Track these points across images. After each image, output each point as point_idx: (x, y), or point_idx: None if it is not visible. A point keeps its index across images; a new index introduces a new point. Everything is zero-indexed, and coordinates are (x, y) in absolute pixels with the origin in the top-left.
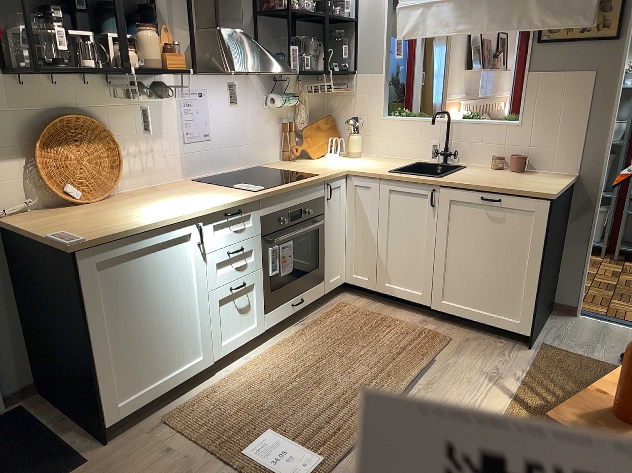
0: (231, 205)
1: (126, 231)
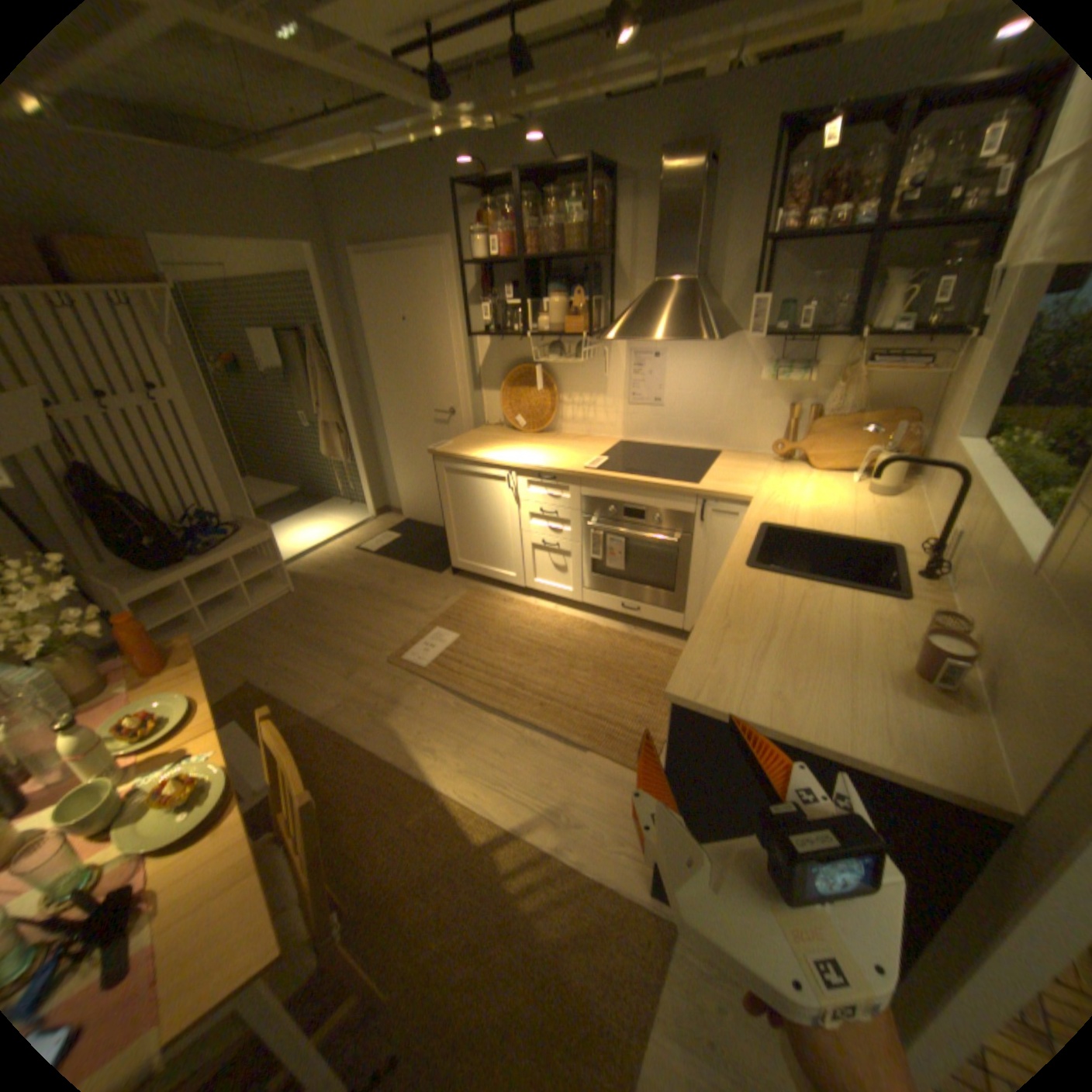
0: (541, 470)
1: (457, 455)
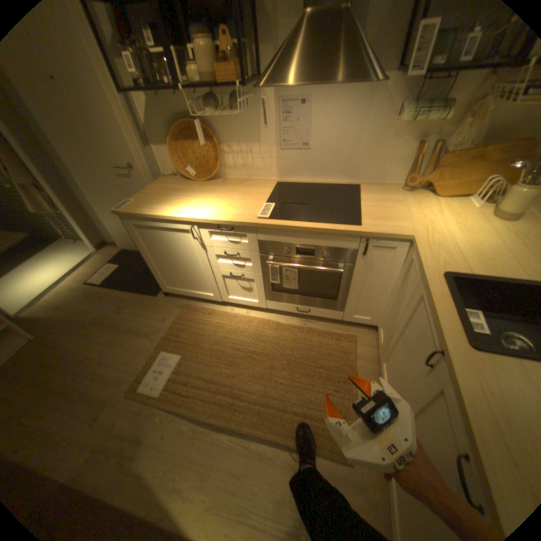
0: (221, 222)
1: (141, 213)
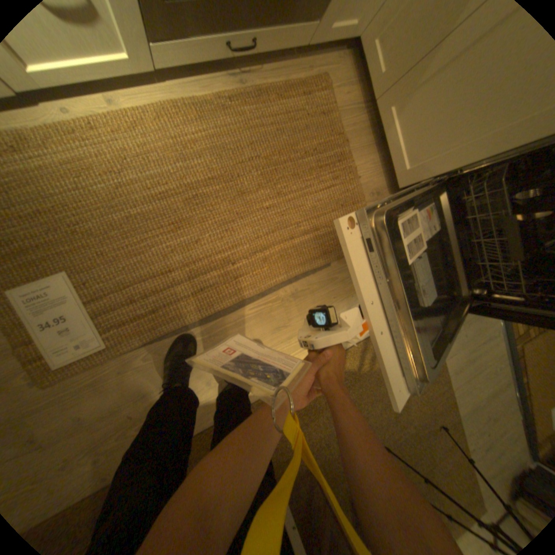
0: None
1: None
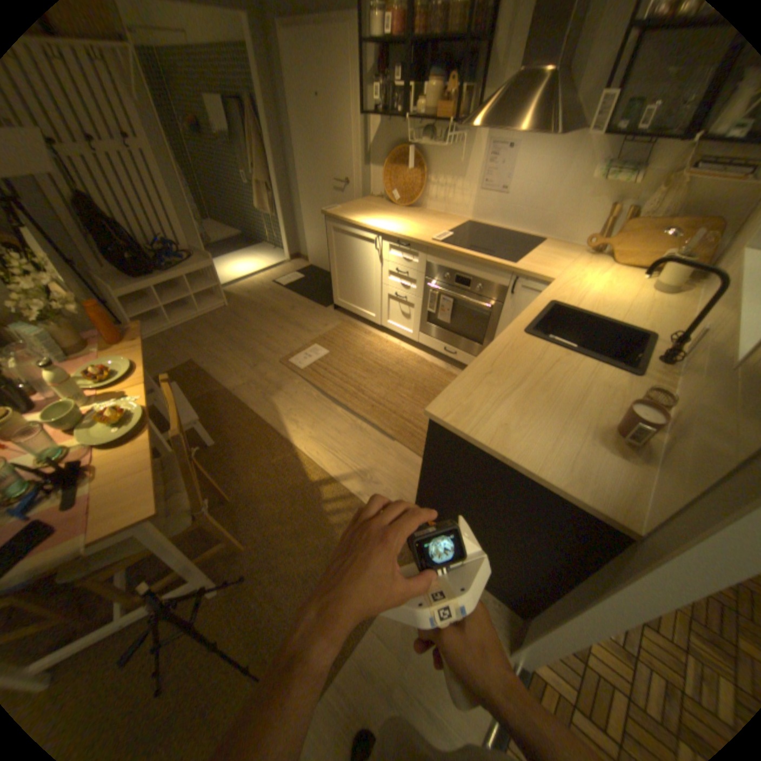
0: (399, 237)
1: (341, 218)
